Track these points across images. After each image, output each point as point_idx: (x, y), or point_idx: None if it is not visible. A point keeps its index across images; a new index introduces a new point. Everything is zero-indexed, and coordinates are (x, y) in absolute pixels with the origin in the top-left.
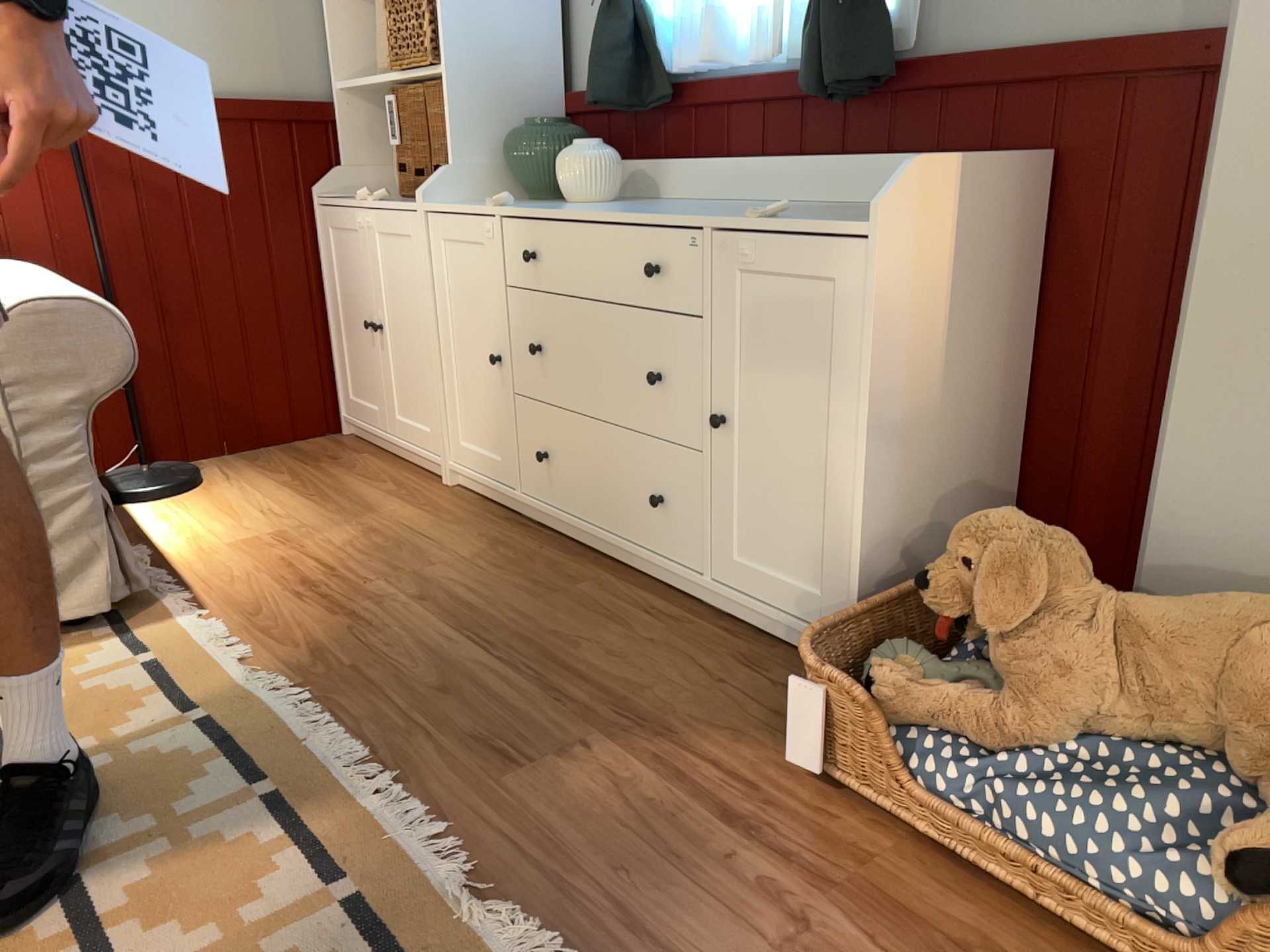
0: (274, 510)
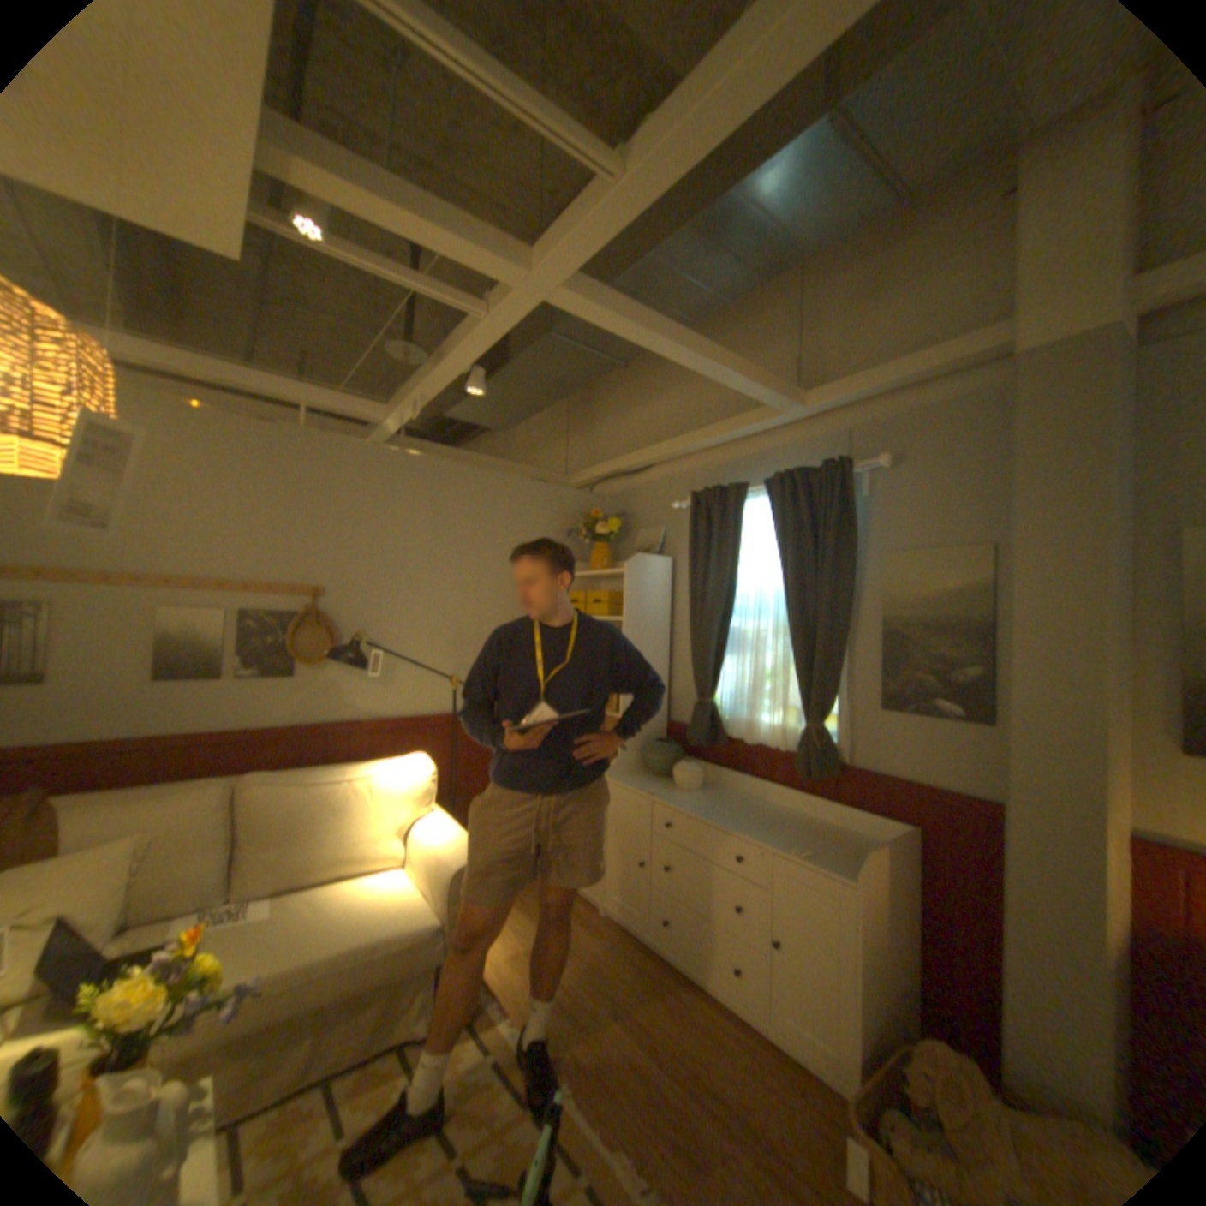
0: (519, 933)
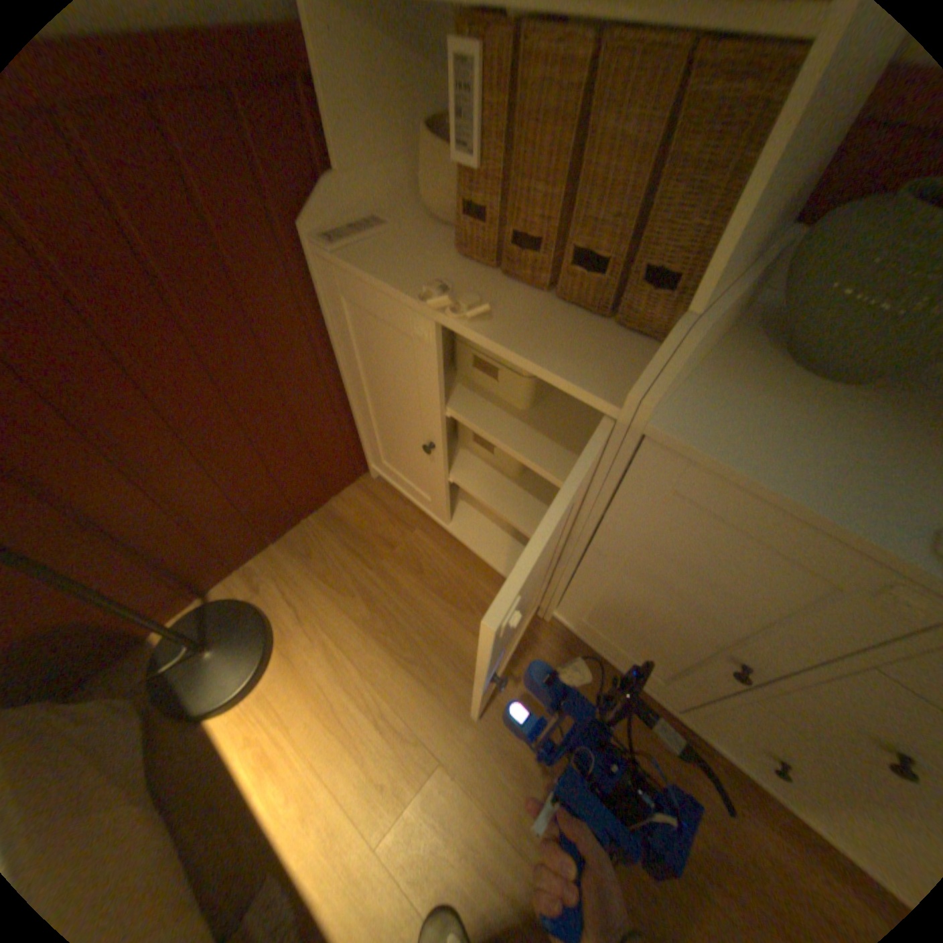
0: (389, 716)
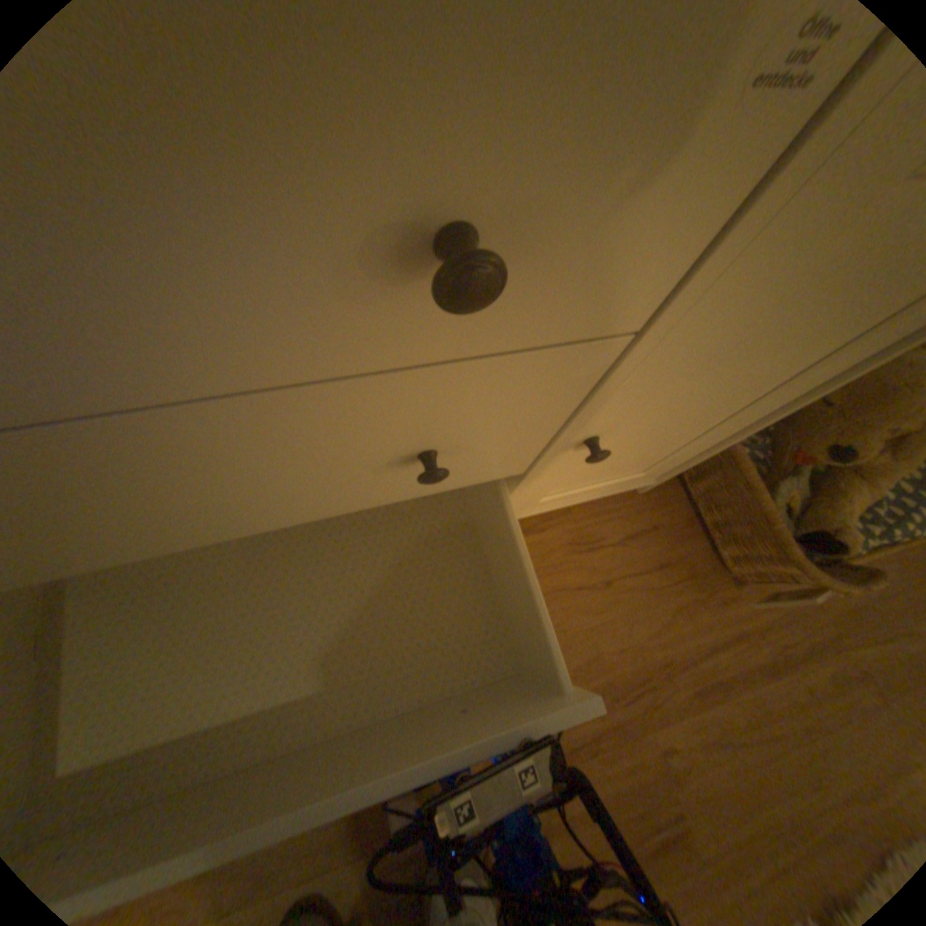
0: None
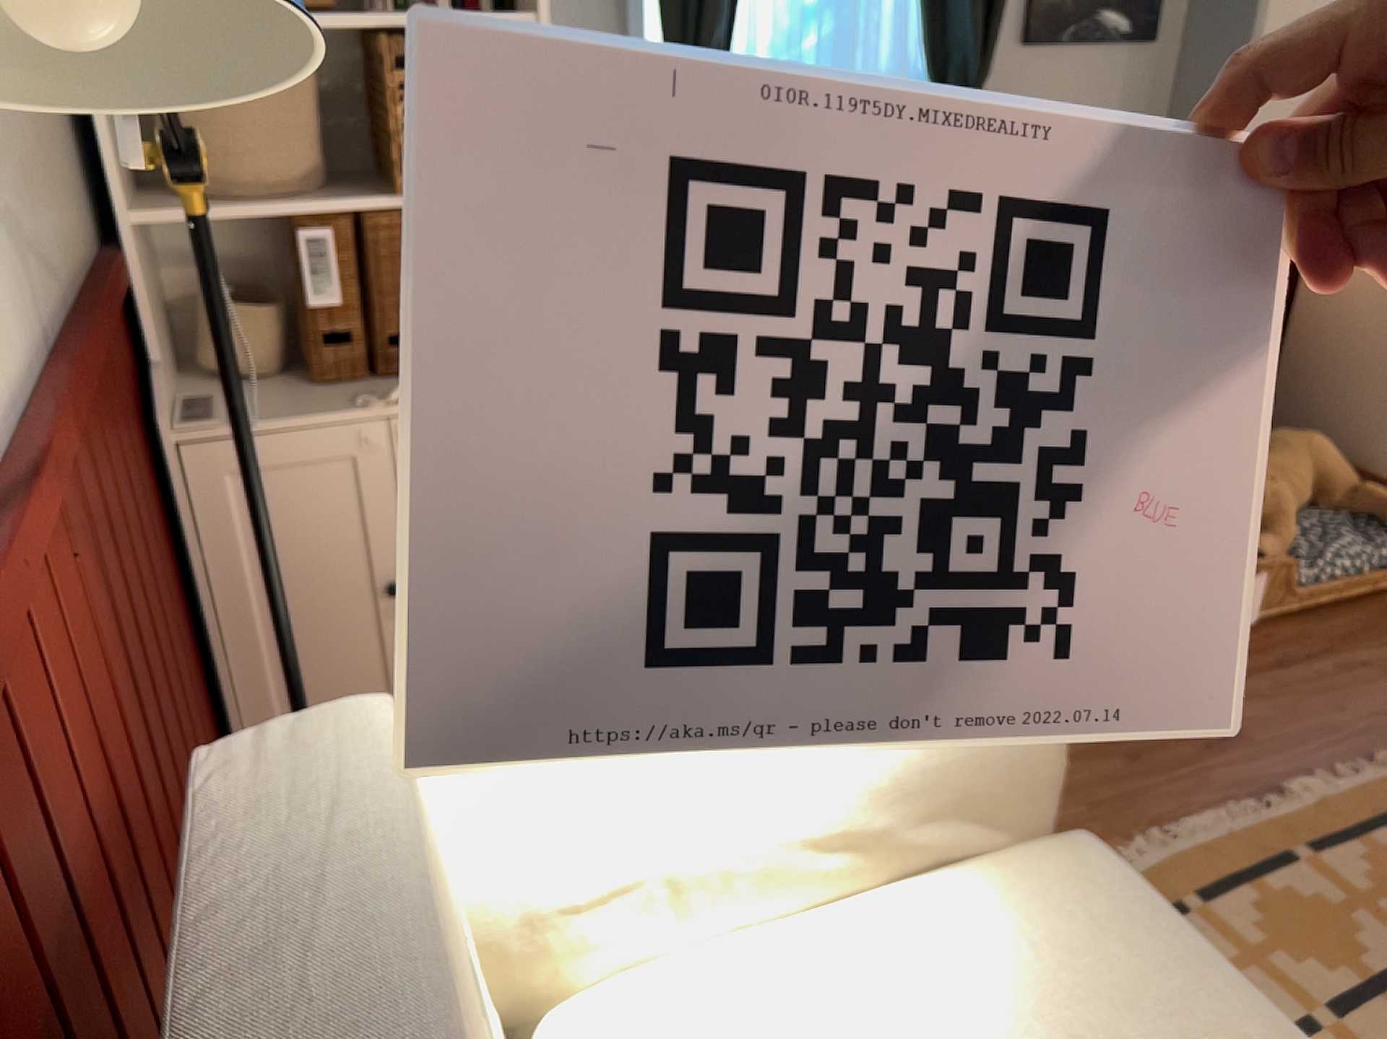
0: None
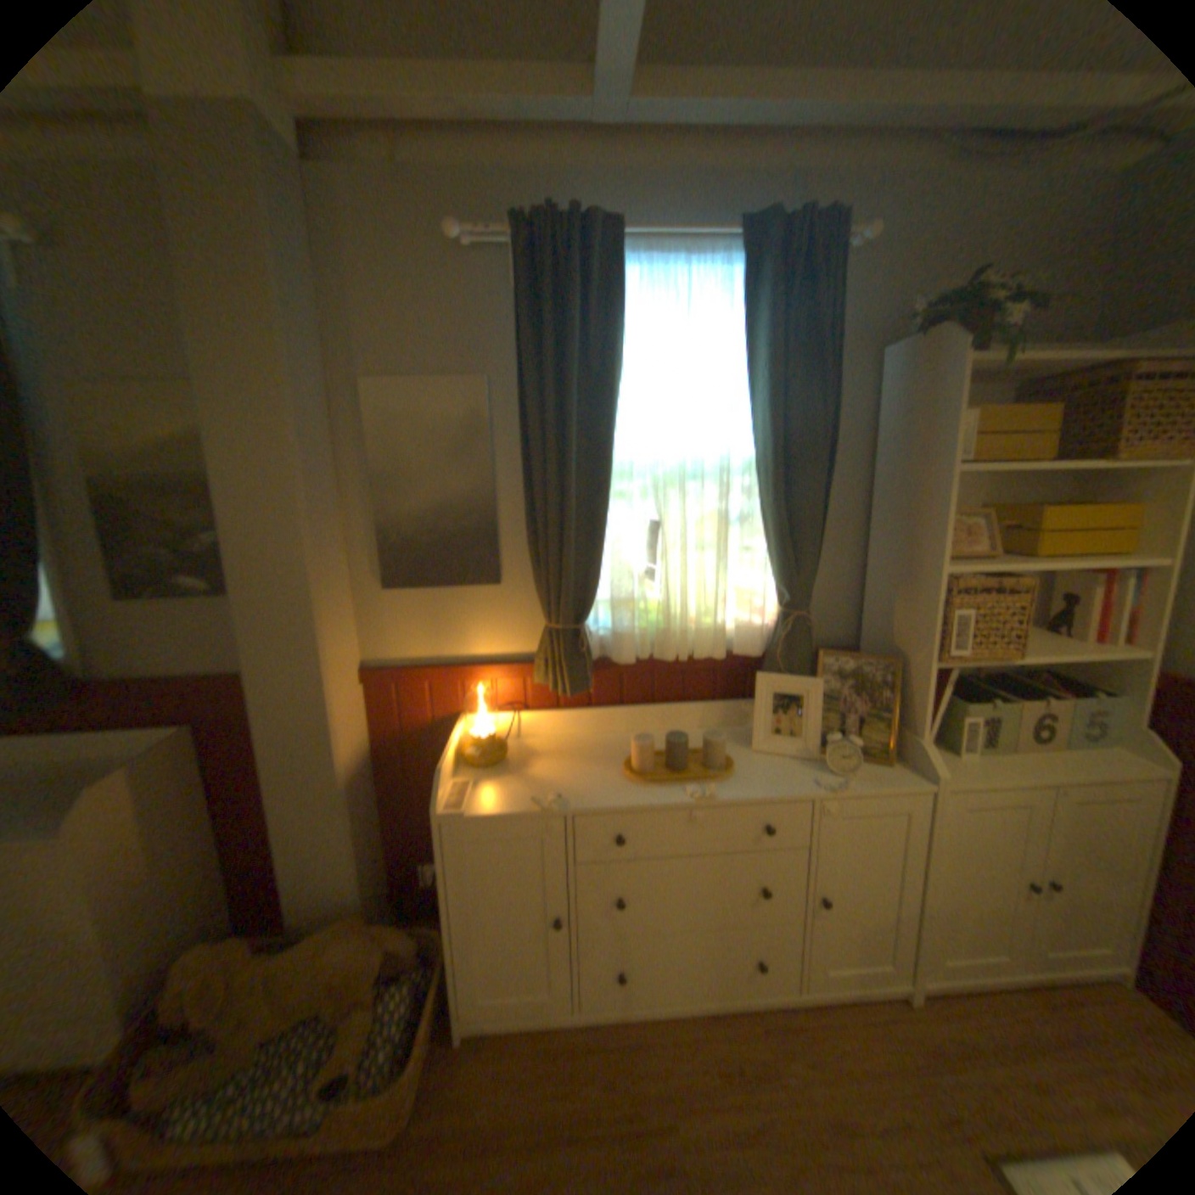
0: None
